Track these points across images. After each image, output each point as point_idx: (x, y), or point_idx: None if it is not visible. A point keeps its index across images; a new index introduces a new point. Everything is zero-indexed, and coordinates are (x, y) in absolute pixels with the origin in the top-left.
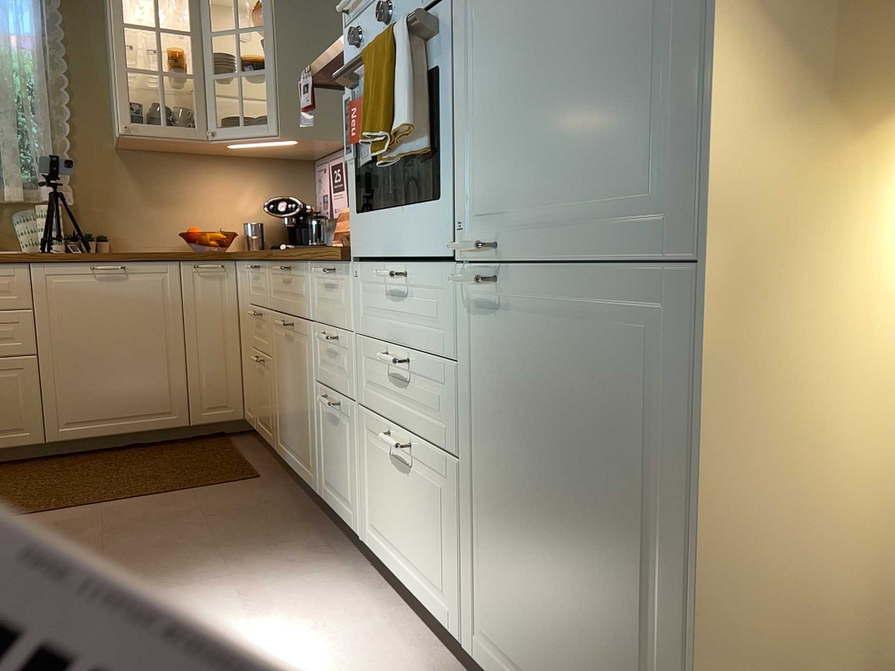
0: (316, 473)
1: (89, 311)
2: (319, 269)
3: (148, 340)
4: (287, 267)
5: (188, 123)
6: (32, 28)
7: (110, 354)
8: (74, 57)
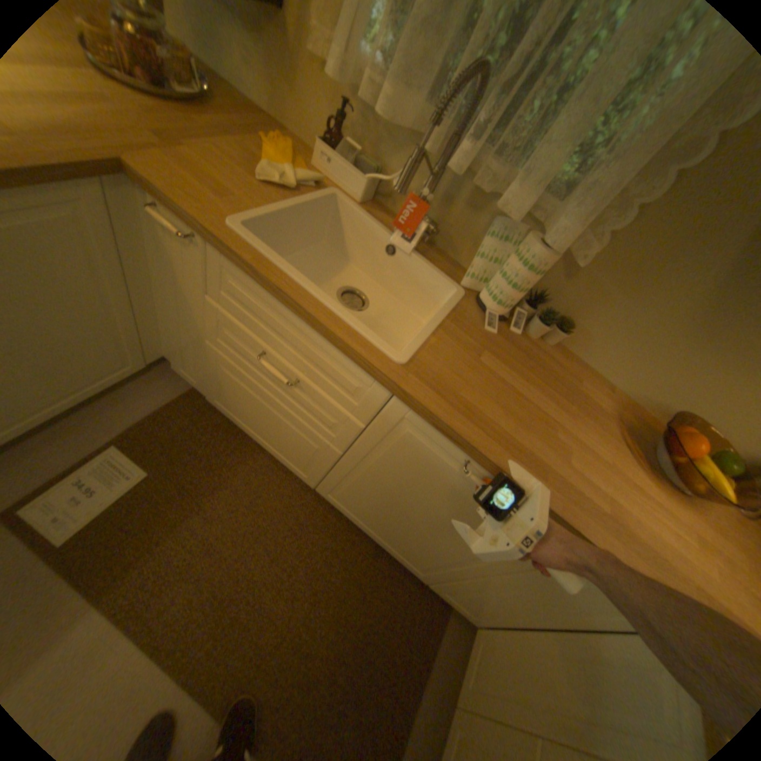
0: None
1: (422, 480)
2: None
3: (457, 545)
4: None
5: None
6: None
7: (410, 515)
8: None
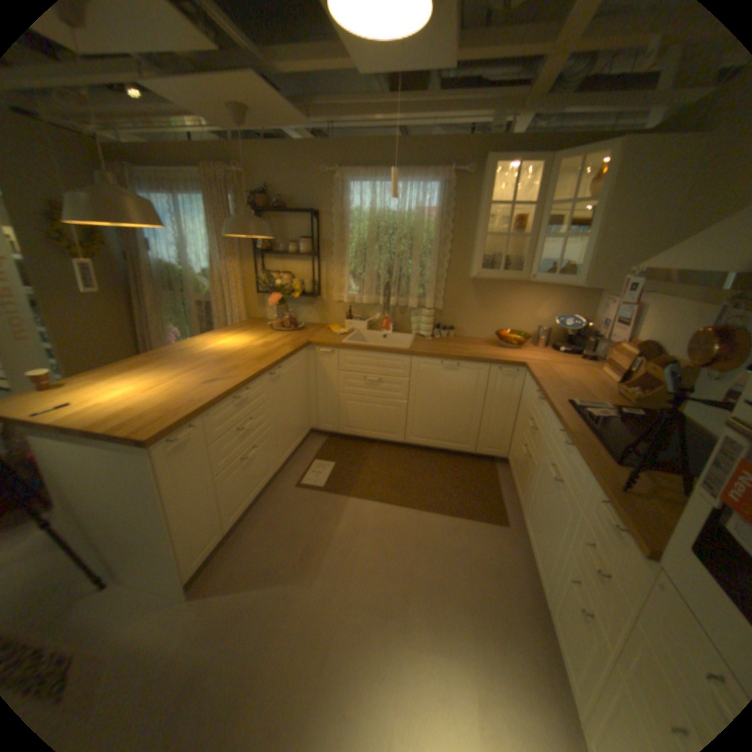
0: (551, 595)
1: (436, 384)
2: (607, 497)
3: (463, 405)
4: (571, 443)
5: (518, 266)
6: (438, 204)
7: (442, 408)
8: (457, 218)
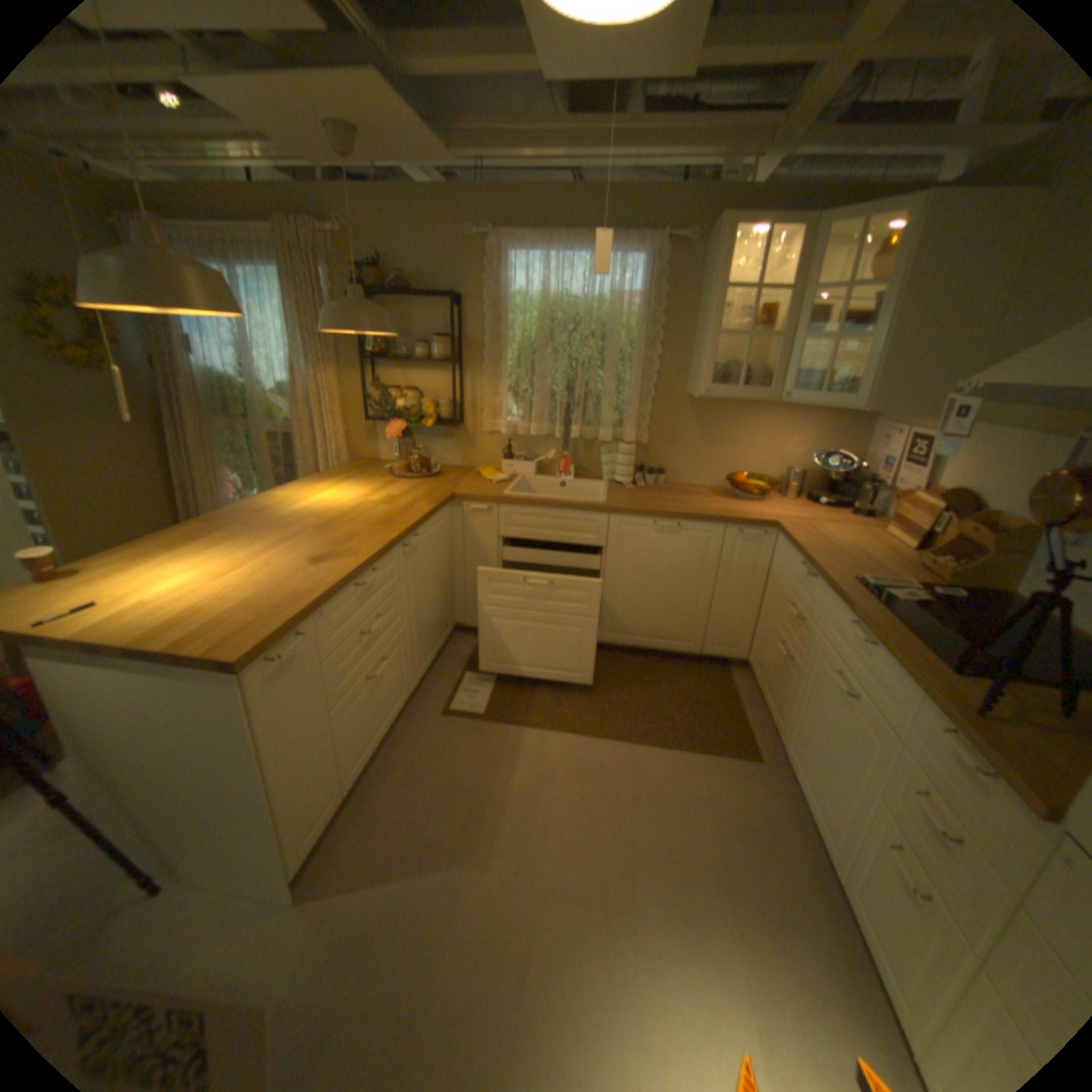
0: (844, 863)
1: (644, 555)
2: (948, 724)
3: (684, 585)
4: (873, 642)
5: (763, 381)
6: (642, 286)
7: (653, 590)
8: (670, 309)
